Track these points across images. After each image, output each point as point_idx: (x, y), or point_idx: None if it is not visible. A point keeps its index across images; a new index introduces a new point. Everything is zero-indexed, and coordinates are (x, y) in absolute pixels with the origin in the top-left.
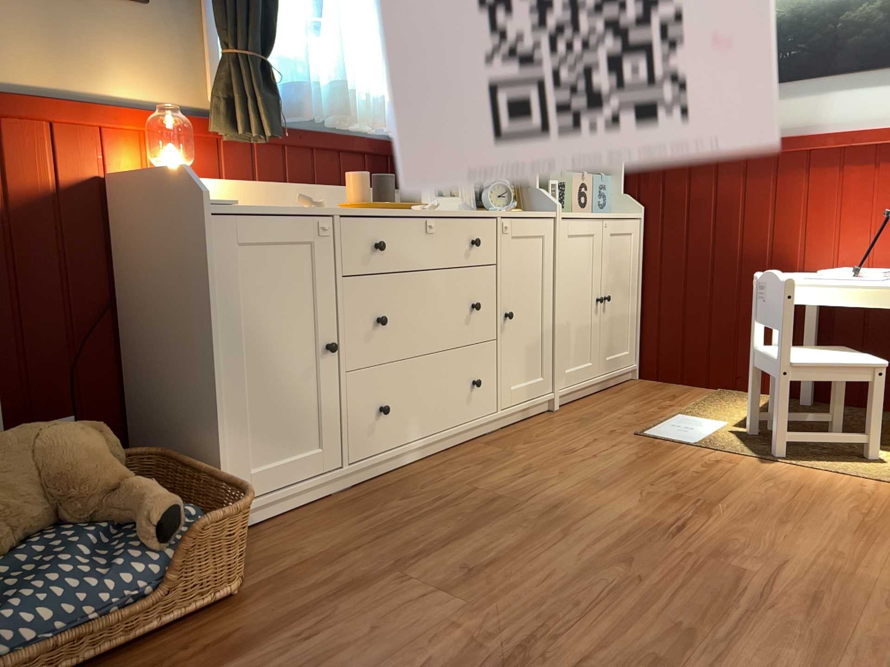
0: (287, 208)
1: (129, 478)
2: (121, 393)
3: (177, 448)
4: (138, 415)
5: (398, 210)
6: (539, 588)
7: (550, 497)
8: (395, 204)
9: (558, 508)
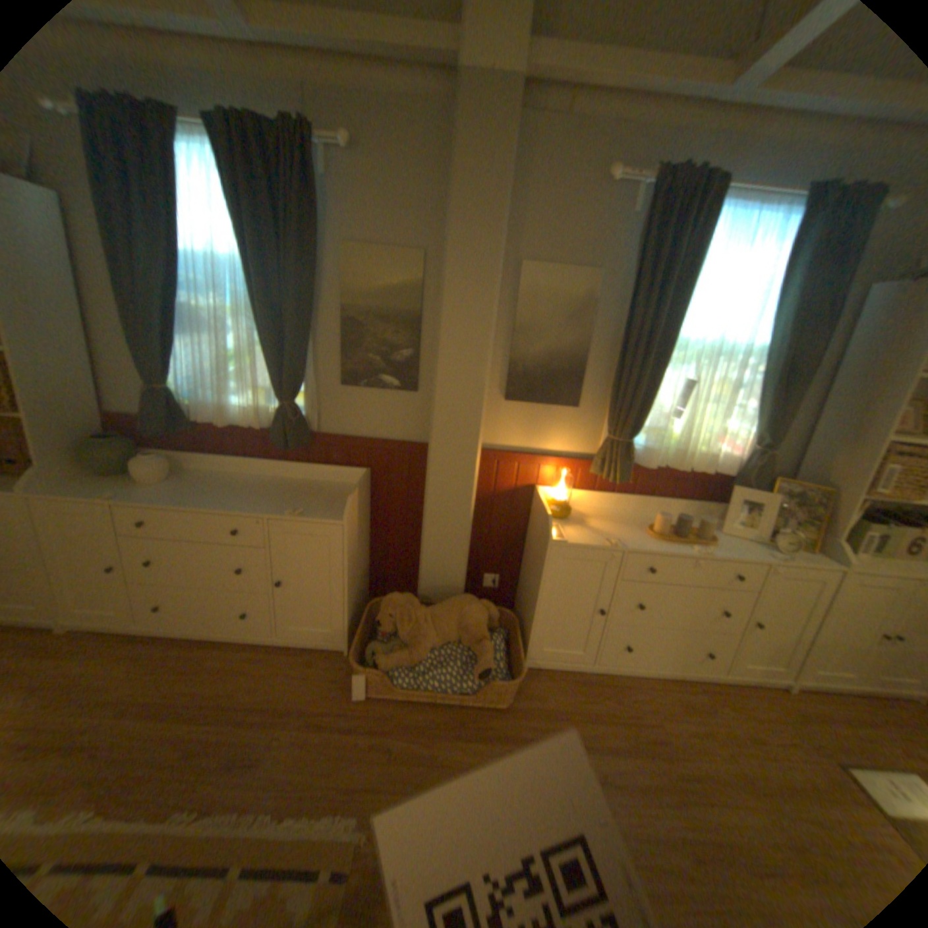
0: (600, 541)
1: (487, 638)
2: (518, 573)
3: (523, 617)
4: (520, 587)
5: (682, 546)
6: (629, 827)
7: (702, 771)
8: (682, 542)
9: (698, 784)
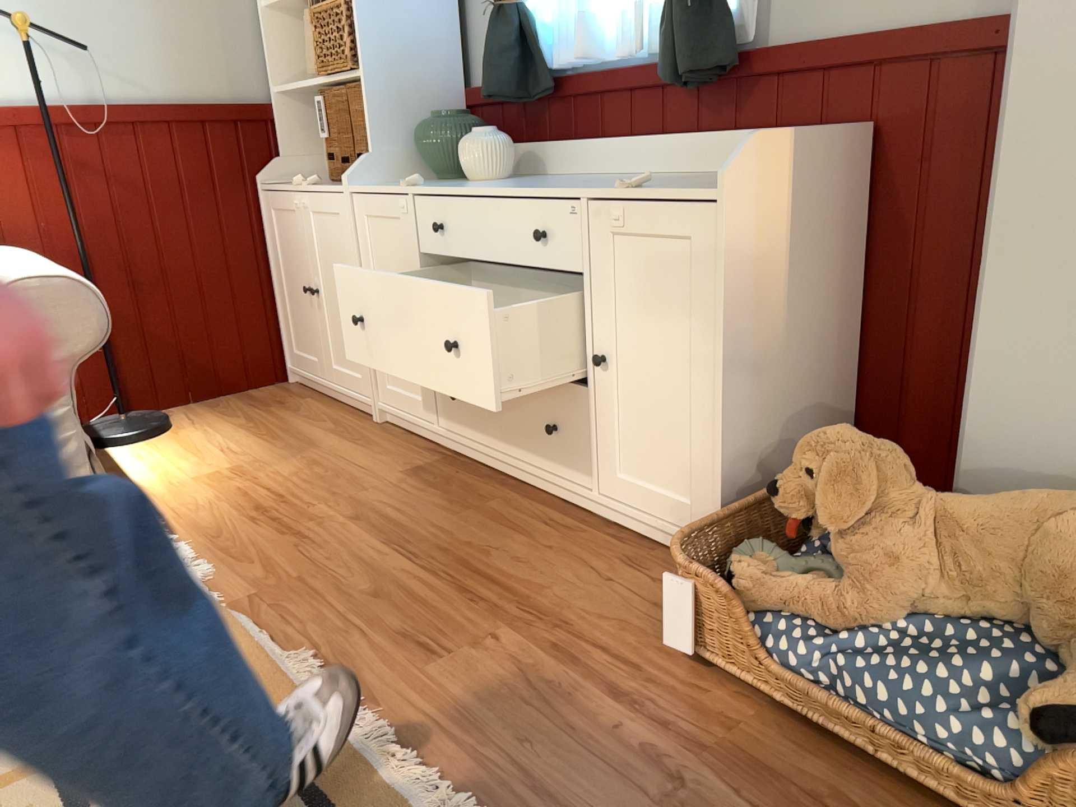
0: None
1: None
2: None
3: None
4: None
5: None
6: None
7: None
8: None
9: None
